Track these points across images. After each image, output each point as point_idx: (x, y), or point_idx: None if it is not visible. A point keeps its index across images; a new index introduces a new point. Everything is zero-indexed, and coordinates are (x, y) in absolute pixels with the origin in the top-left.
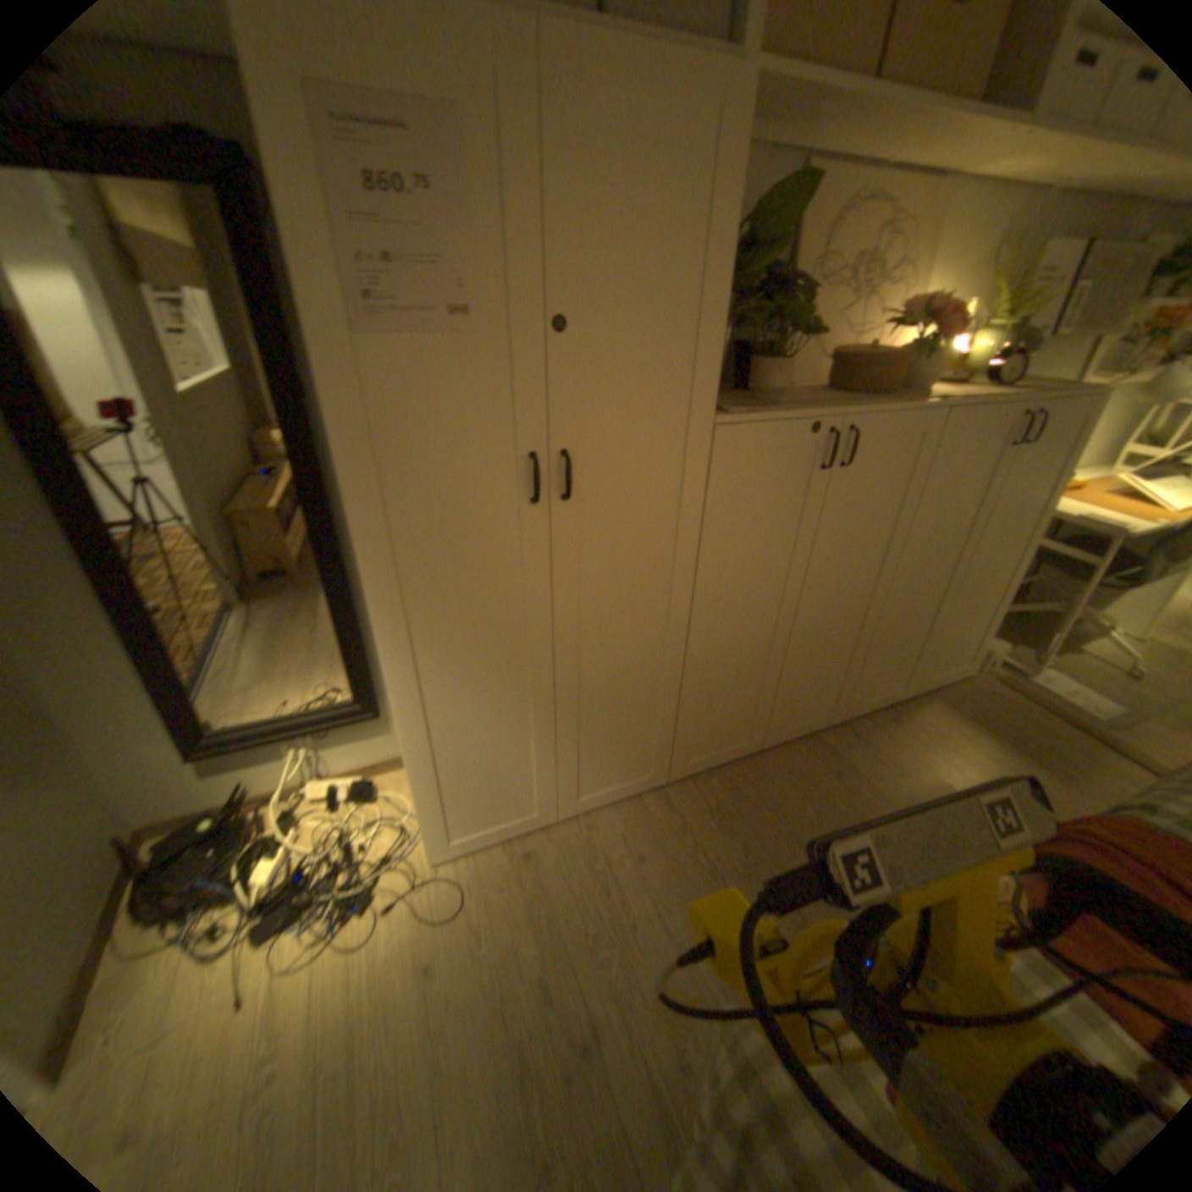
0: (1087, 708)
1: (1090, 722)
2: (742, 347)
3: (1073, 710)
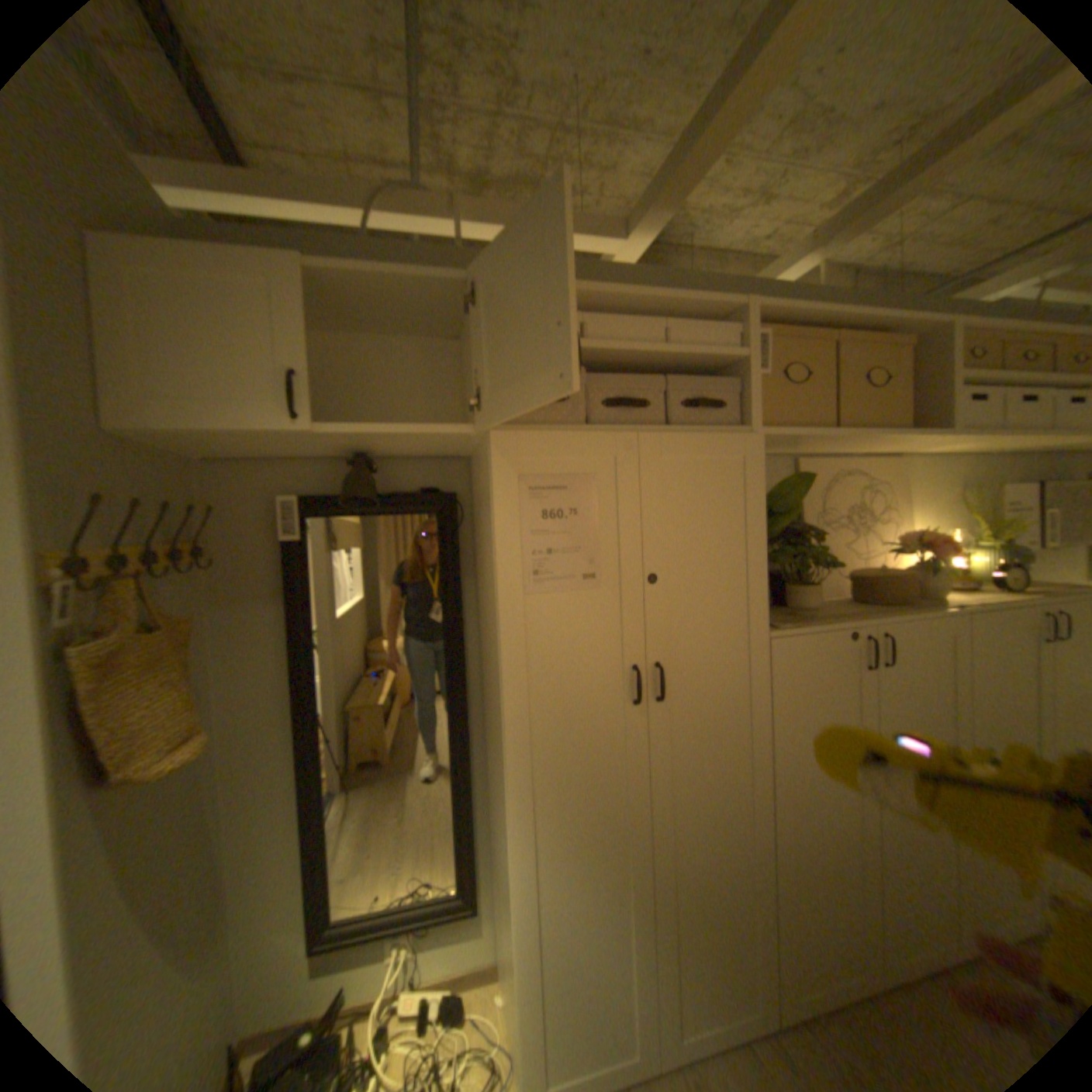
0: None
1: None
2: (772, 575)
3: None
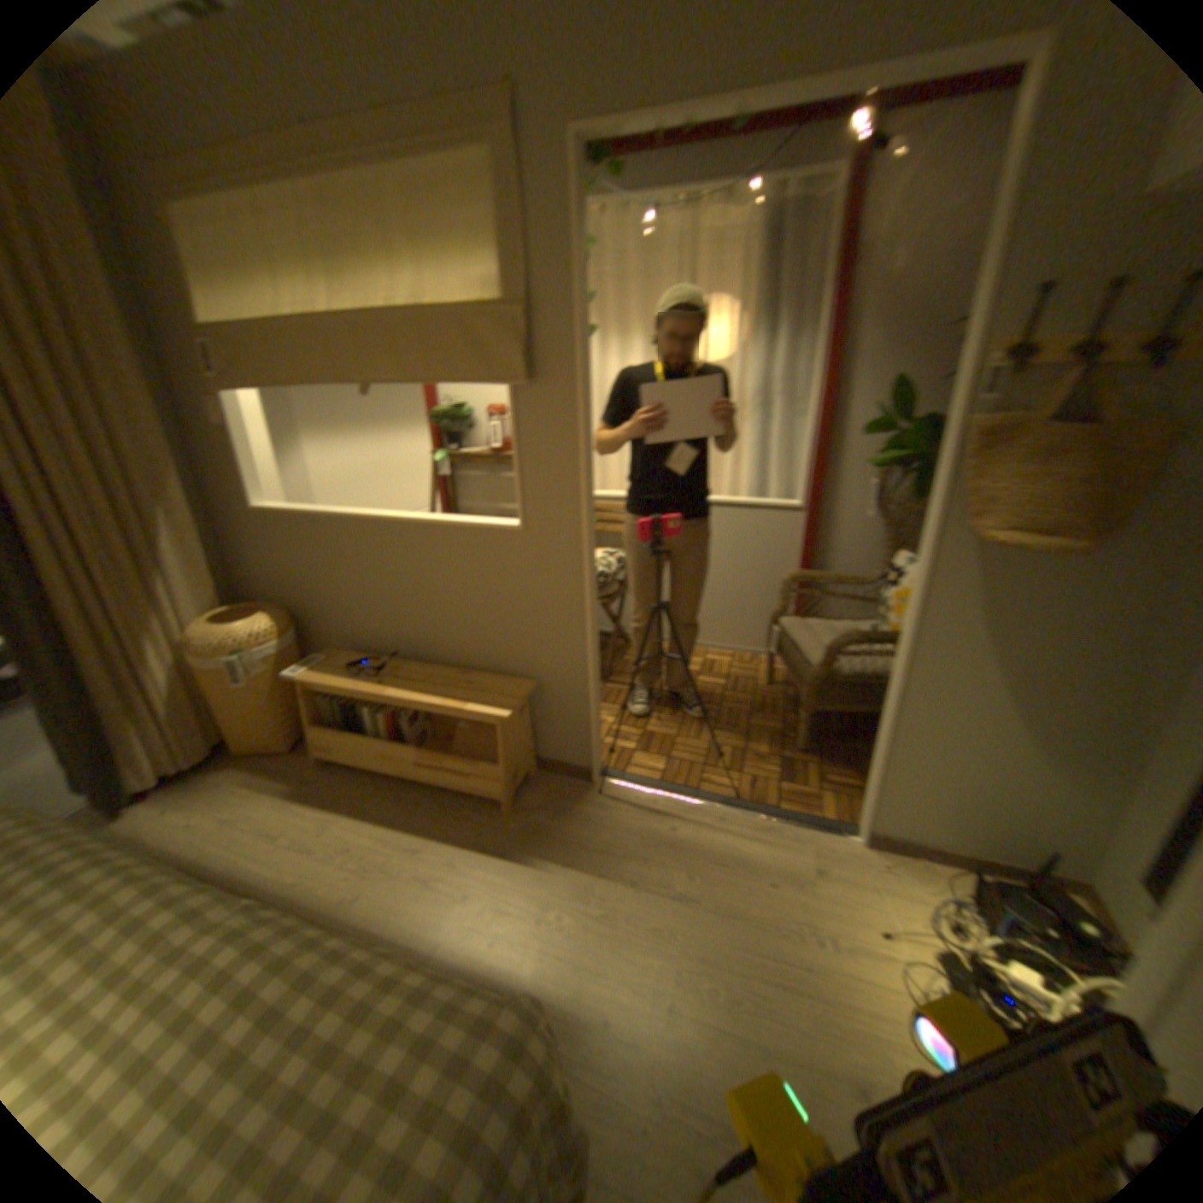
0: None
1: None
2: None
3: None
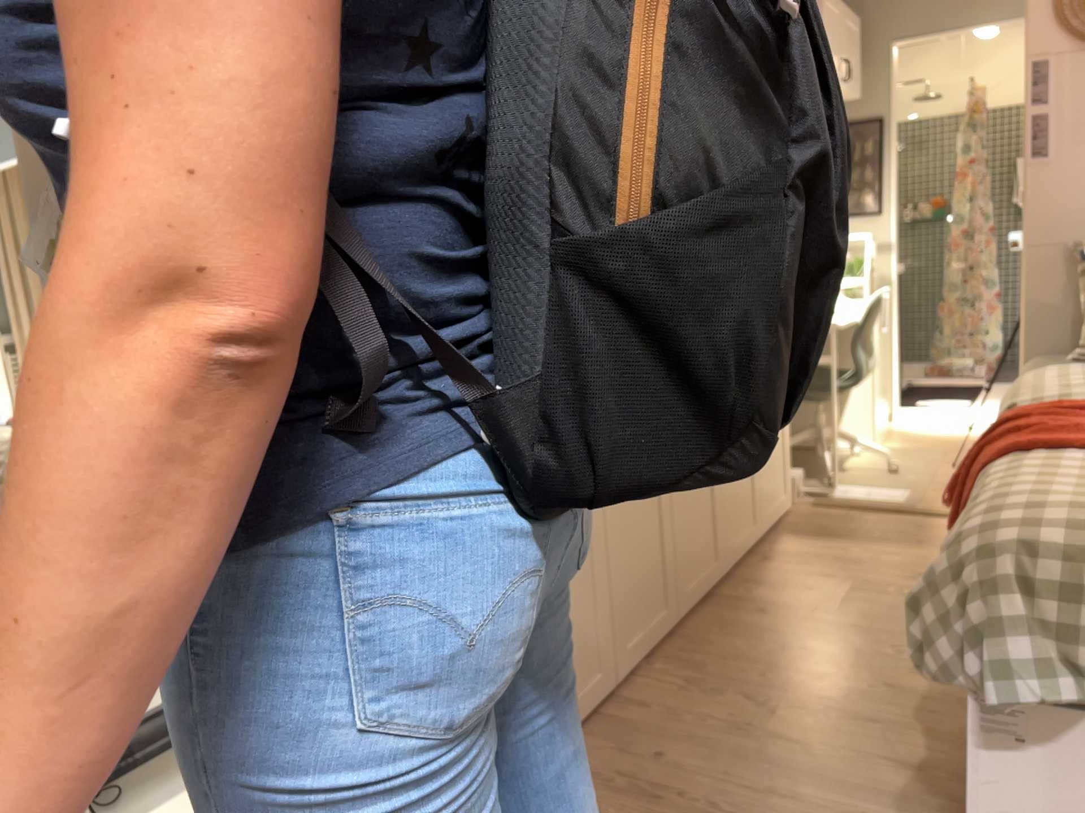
0: (881, 496)
1: (891, 504)
2: None
3: (874, 501)
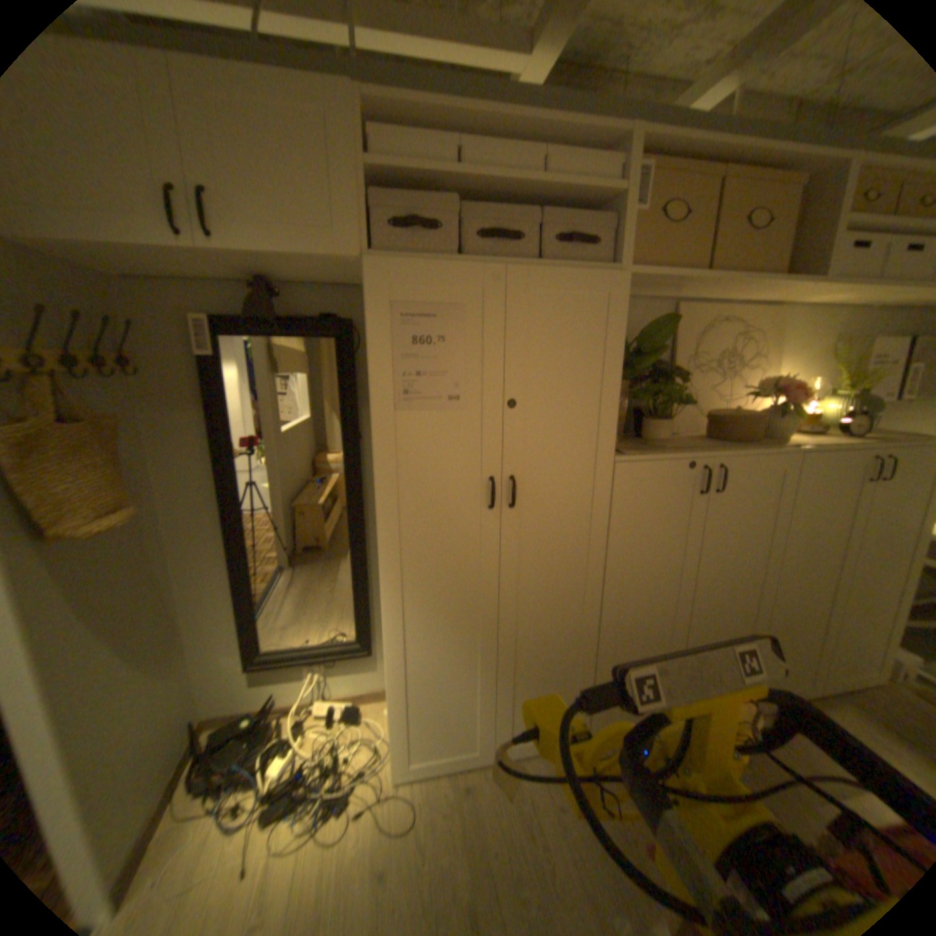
0: None
1: None
2: (639, 410)
3: None
